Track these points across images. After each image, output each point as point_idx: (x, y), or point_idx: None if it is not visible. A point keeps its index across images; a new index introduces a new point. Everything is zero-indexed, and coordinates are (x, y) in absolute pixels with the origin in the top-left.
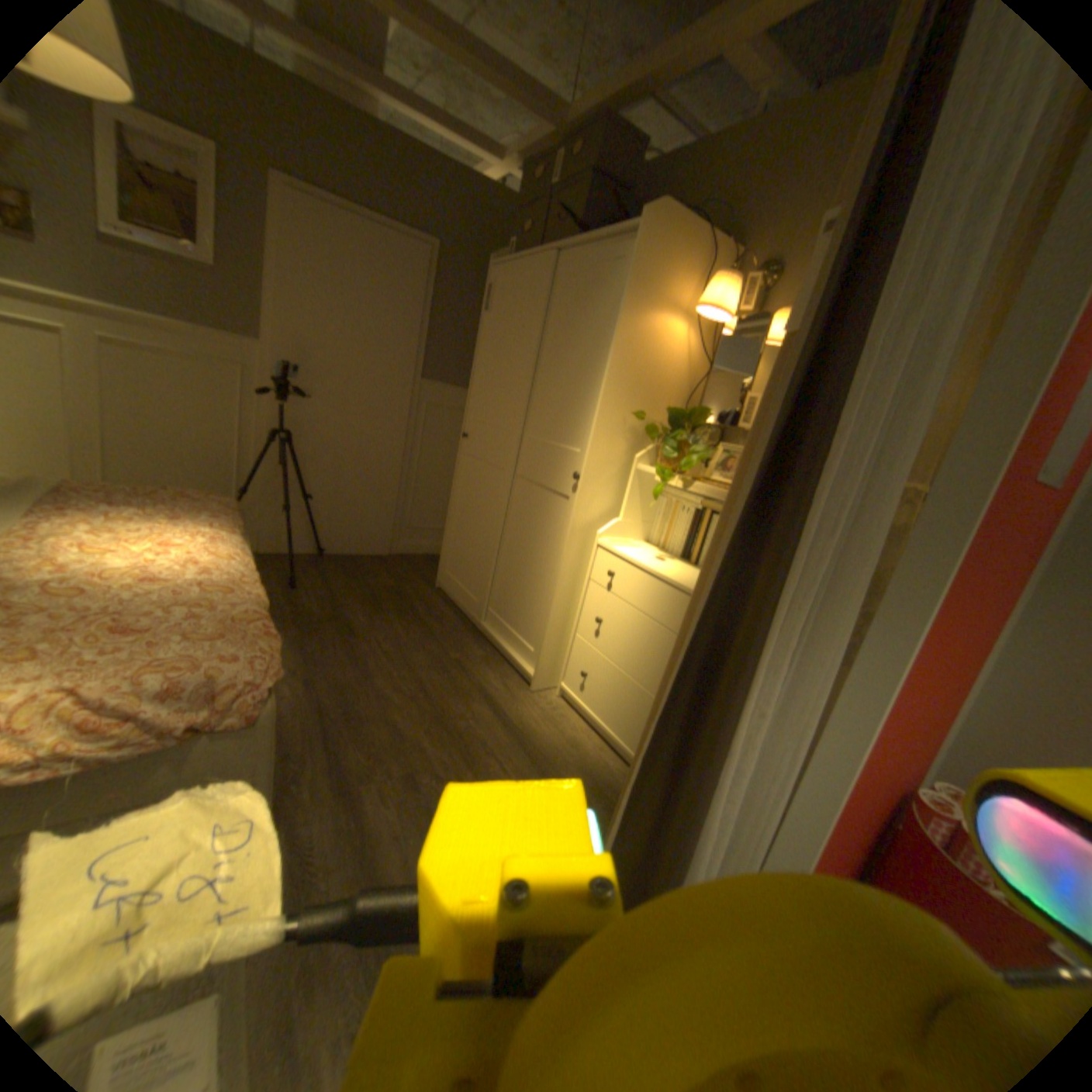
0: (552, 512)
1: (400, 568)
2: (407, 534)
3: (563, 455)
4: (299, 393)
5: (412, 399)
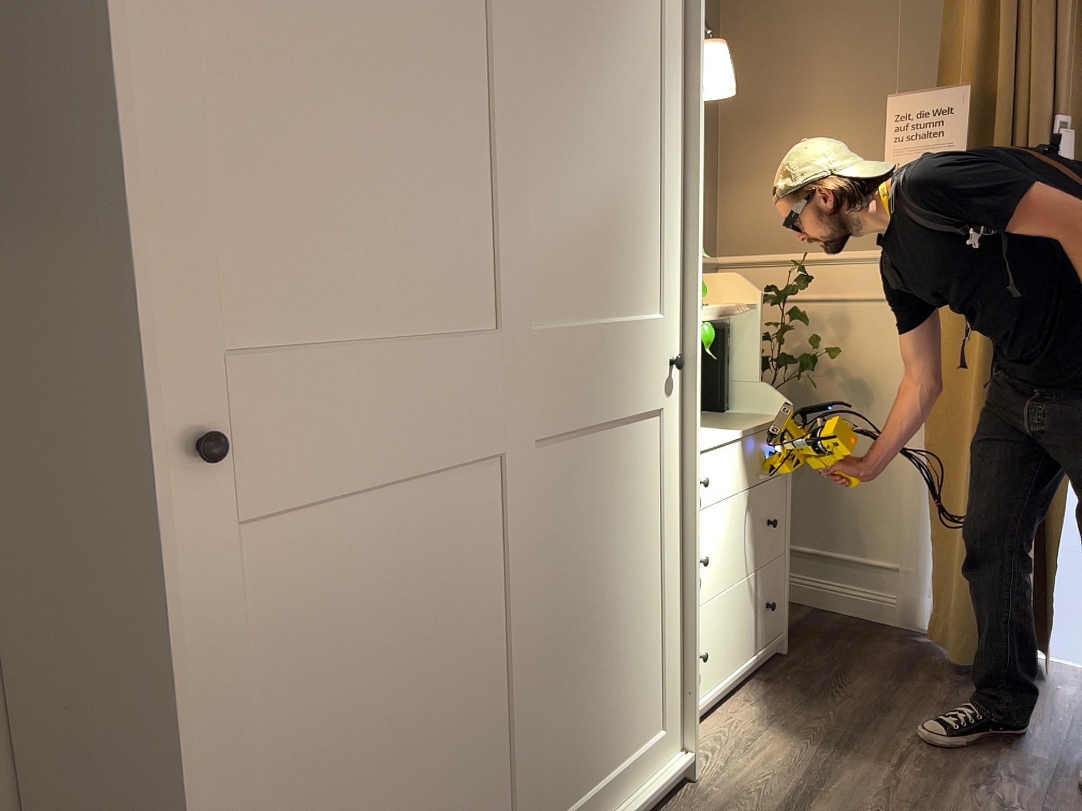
0: (638, 462)
1: None
2: None
3: (637, 339)
4: None
5: None
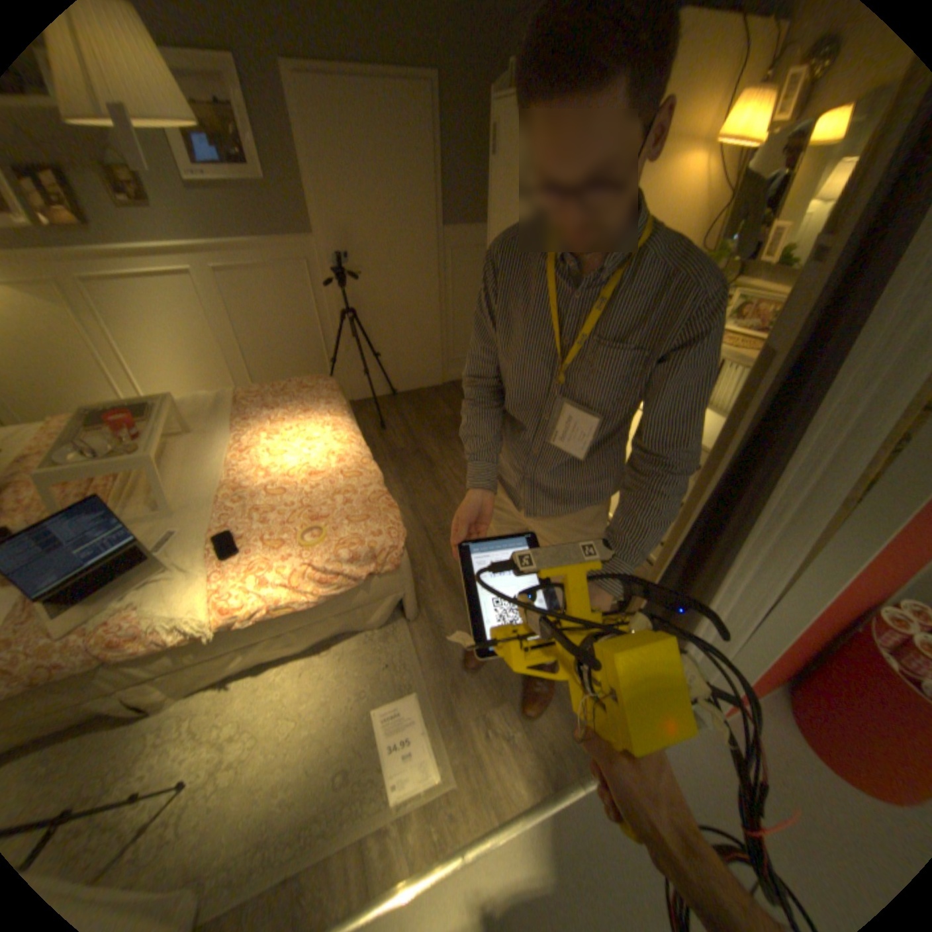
0: None
1: (453, 397)
2: (453, 365)
3: None
4: (352, 272)
5: (439, 249)
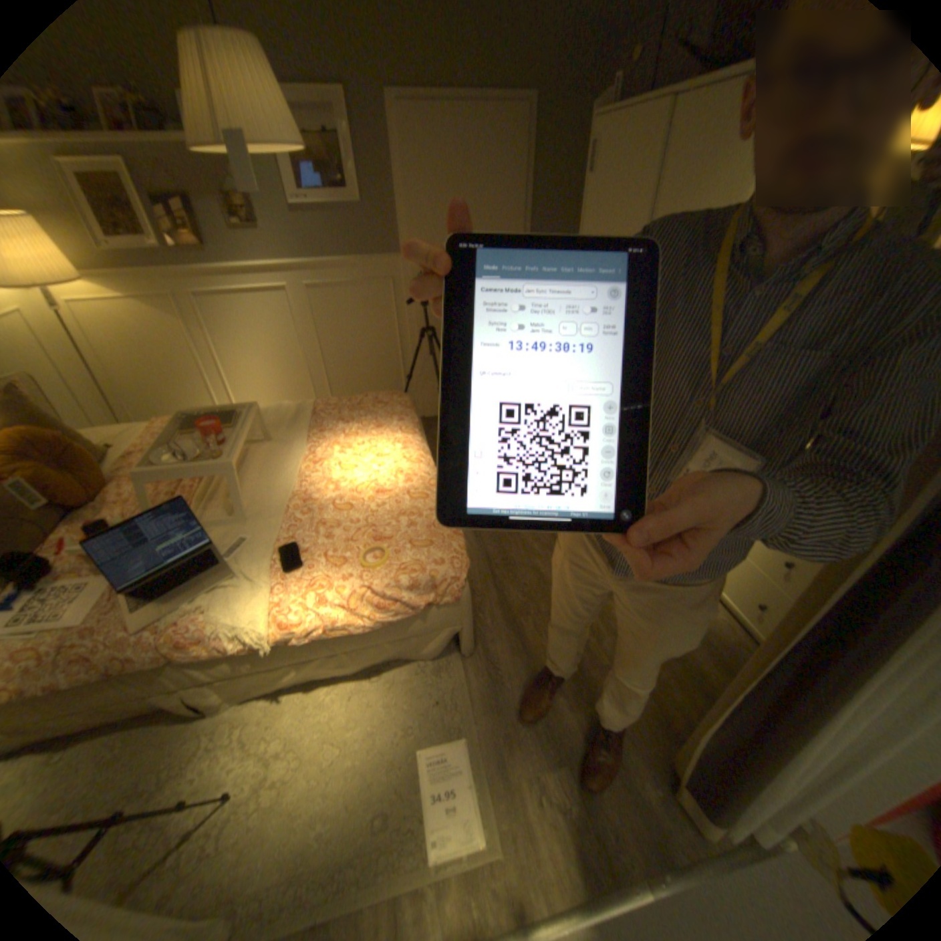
0: None
1: None
2: None
3: None
4: None
5: None
